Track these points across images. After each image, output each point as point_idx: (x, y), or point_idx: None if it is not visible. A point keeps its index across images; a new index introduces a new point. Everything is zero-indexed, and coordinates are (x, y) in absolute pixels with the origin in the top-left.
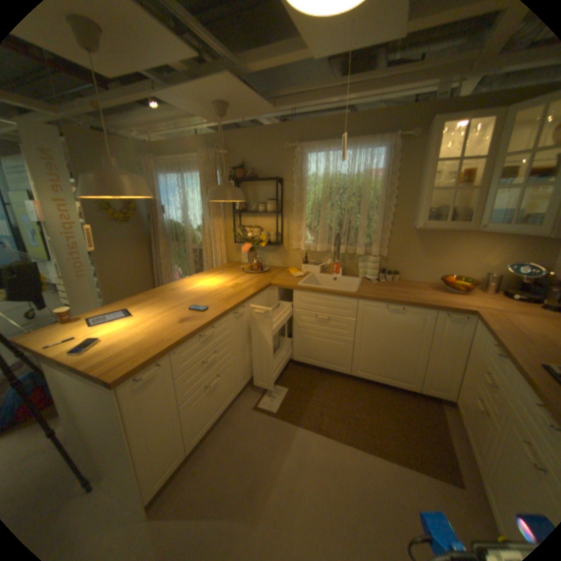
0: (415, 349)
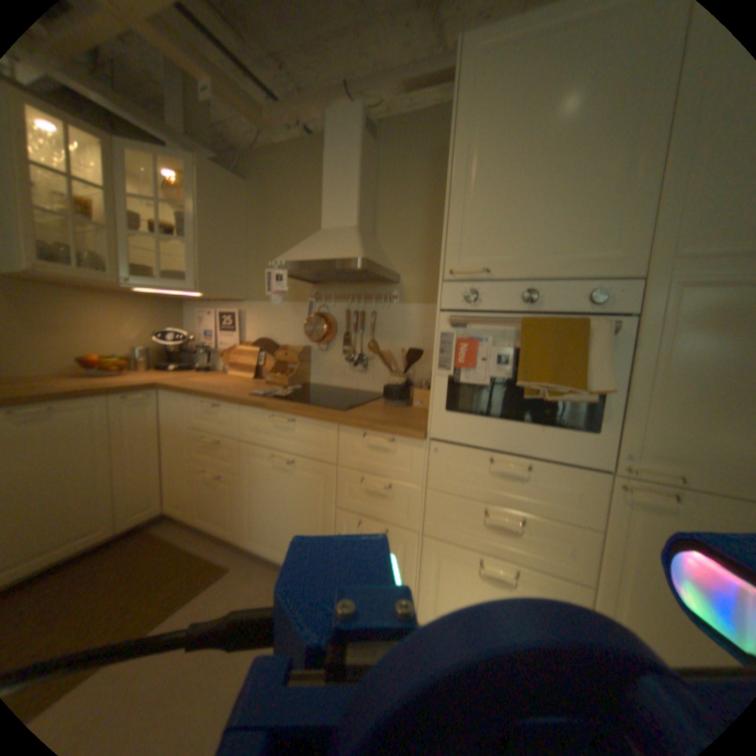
0: (83, 471)
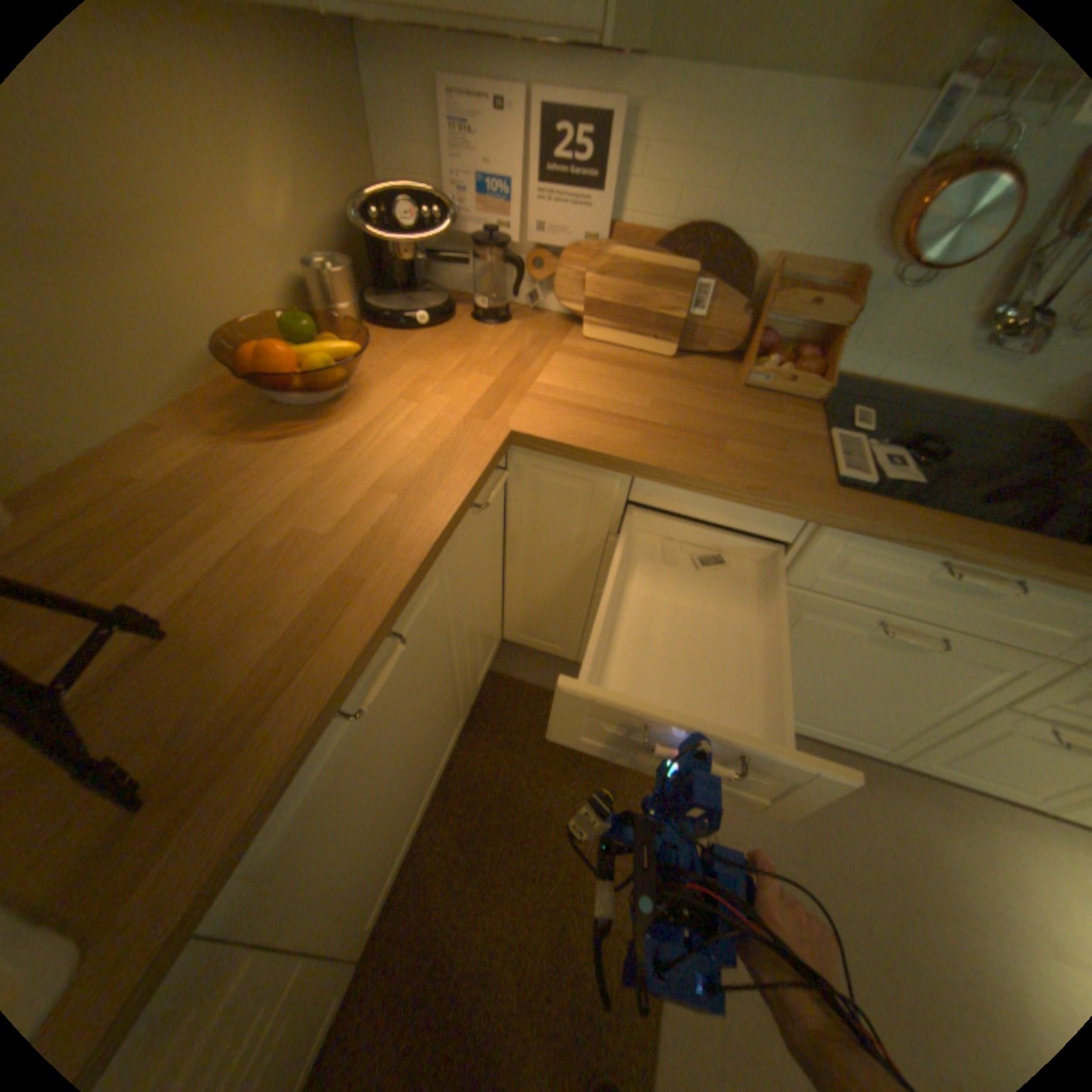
0: (444, 670)
